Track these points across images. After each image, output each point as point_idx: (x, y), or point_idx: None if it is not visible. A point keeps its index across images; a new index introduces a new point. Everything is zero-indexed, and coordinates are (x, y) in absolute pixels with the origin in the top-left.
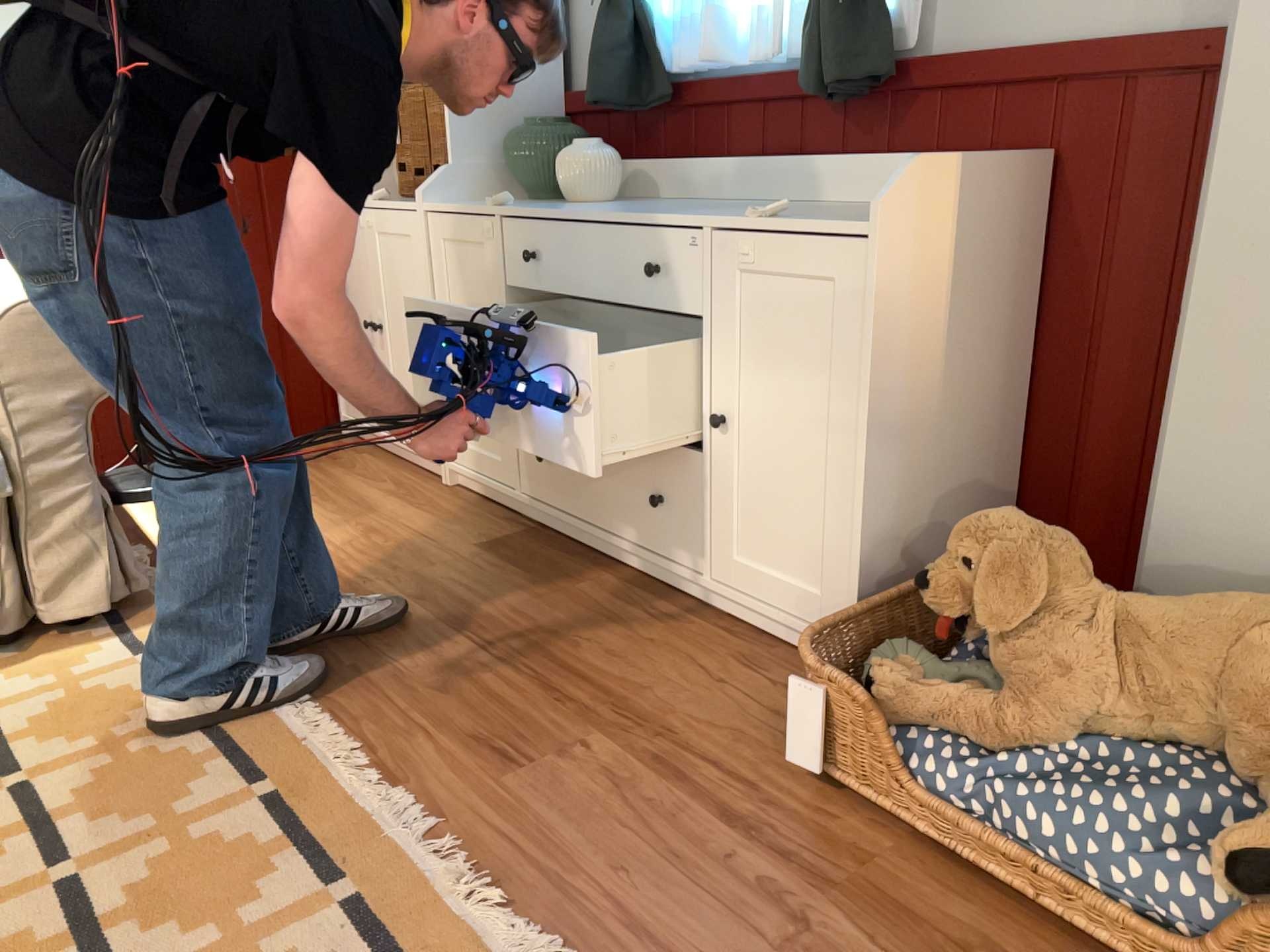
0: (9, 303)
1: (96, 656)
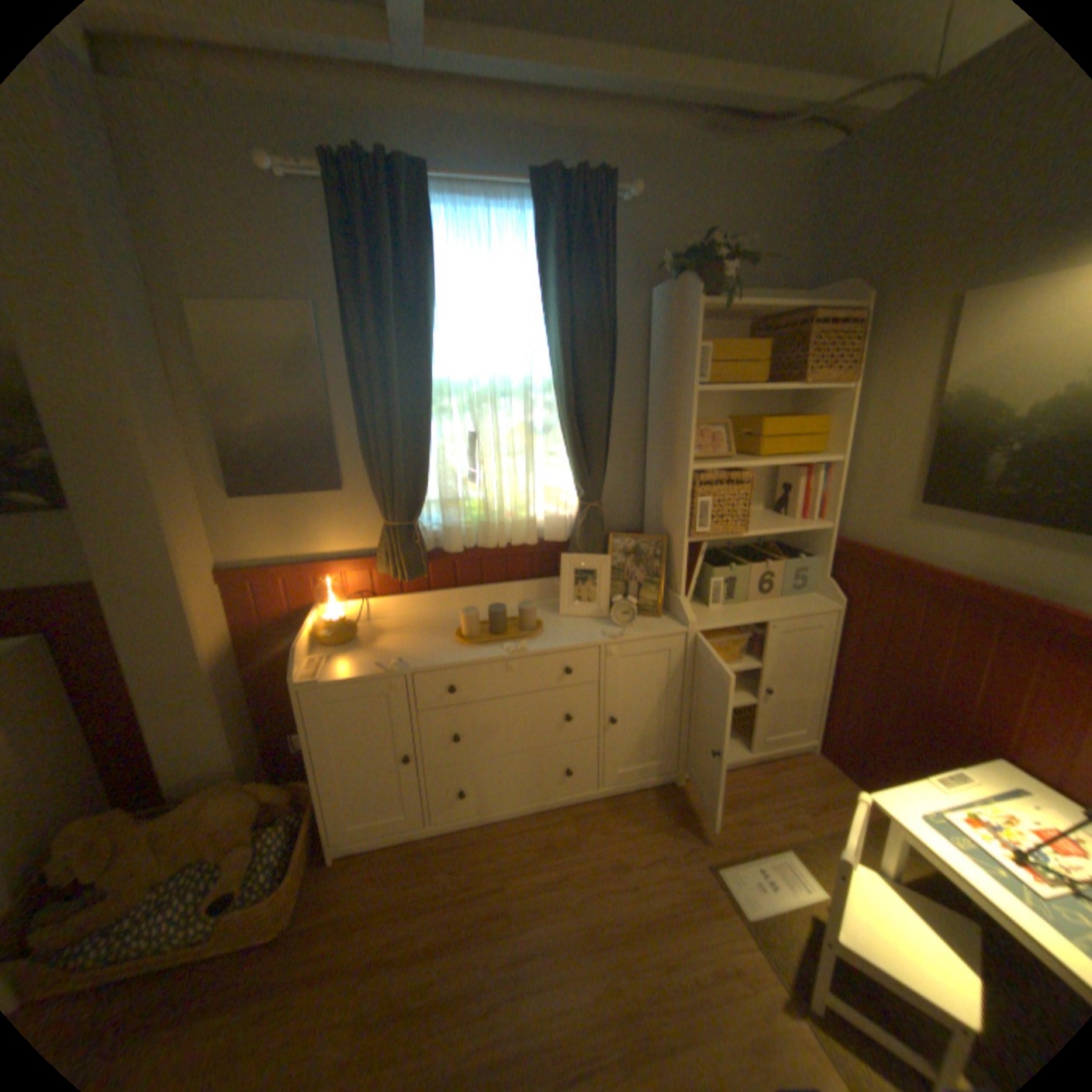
0: None
1: None
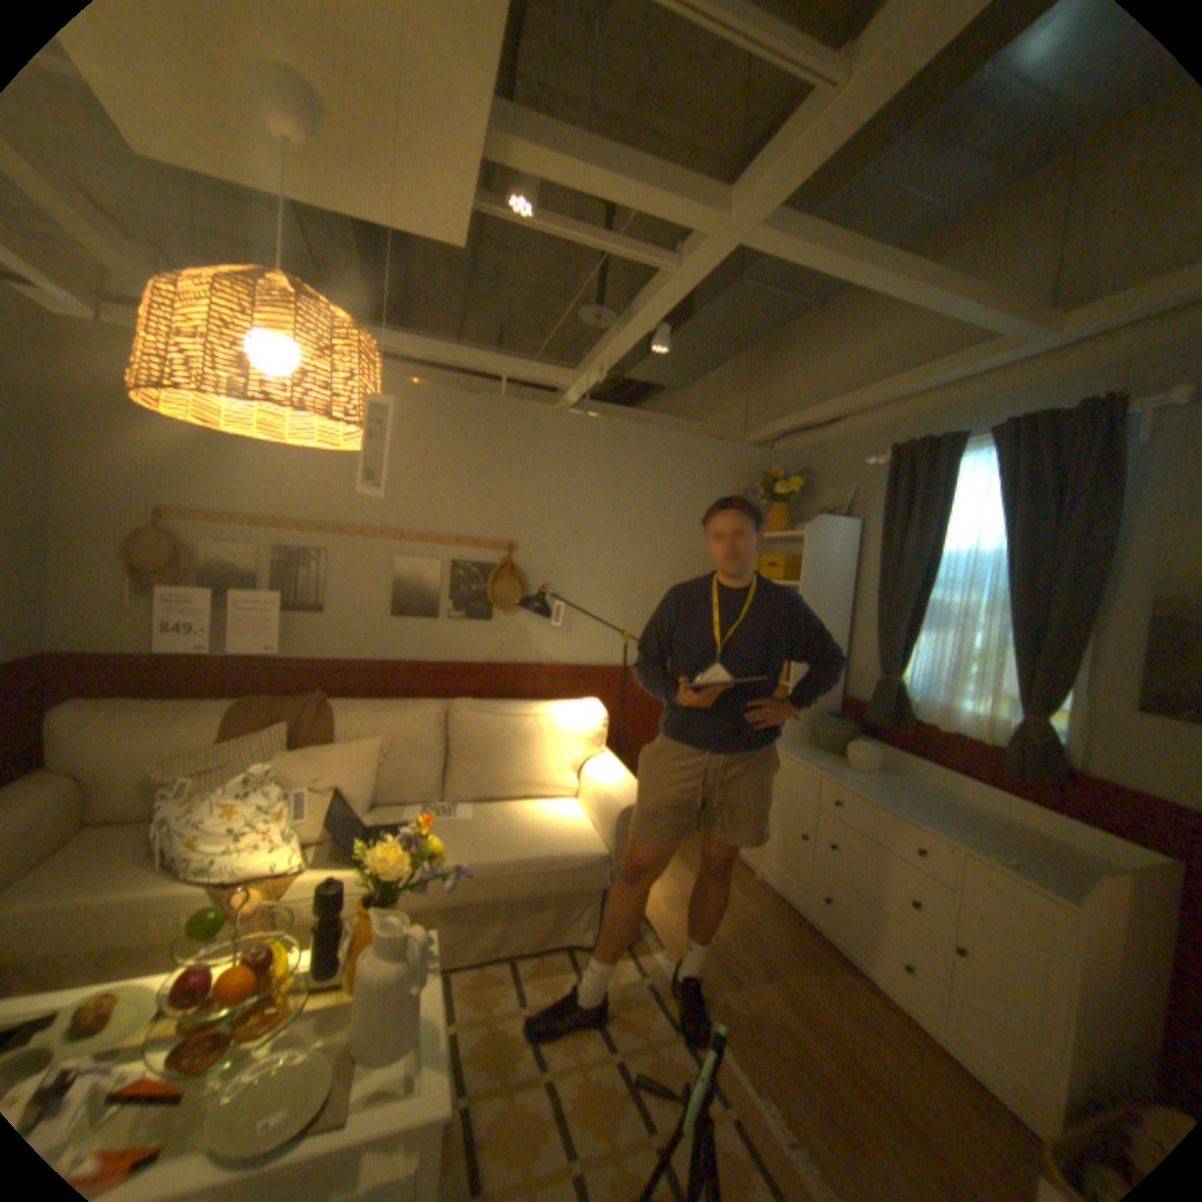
0: (622, 802)
1: (626, 974)
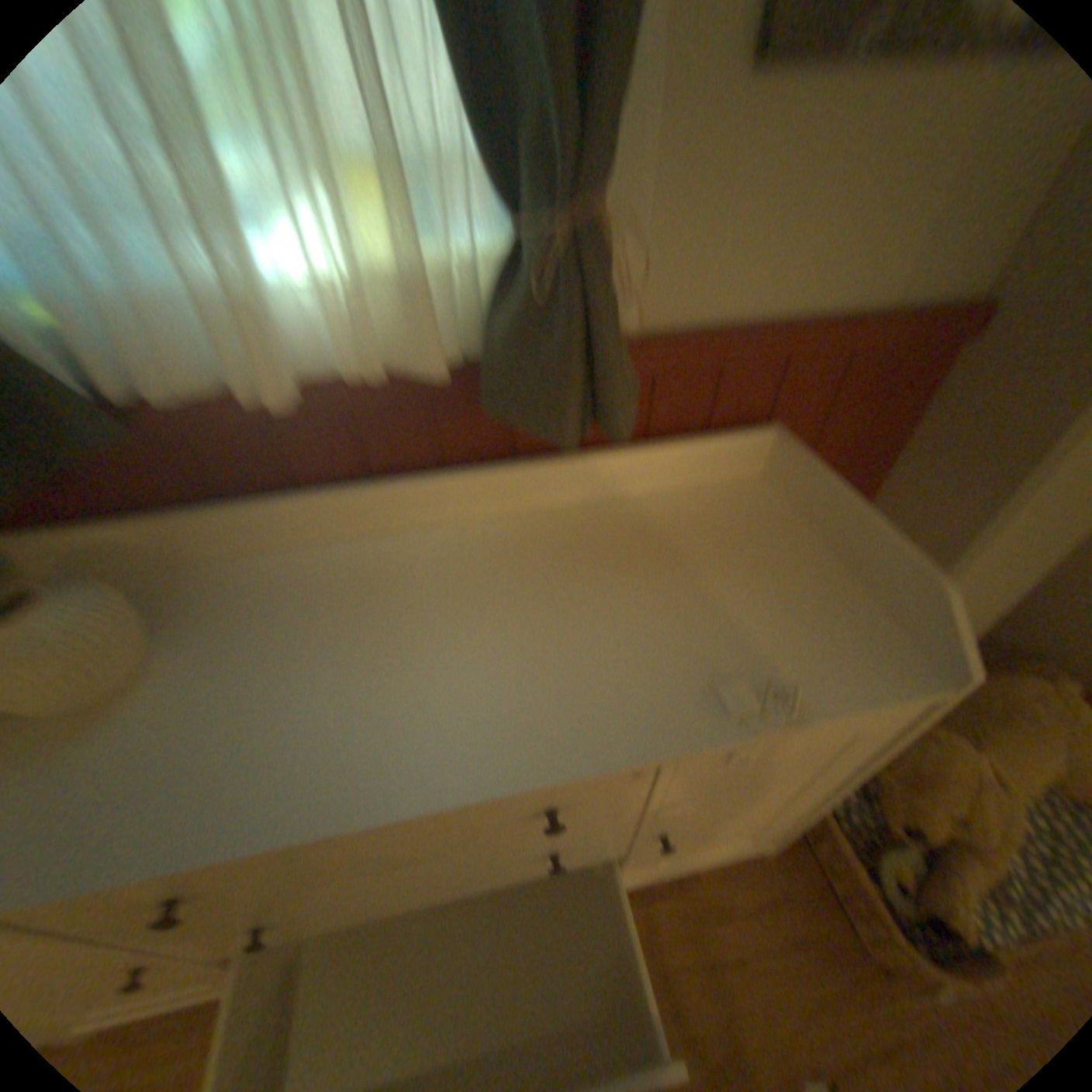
0: None
1: None
